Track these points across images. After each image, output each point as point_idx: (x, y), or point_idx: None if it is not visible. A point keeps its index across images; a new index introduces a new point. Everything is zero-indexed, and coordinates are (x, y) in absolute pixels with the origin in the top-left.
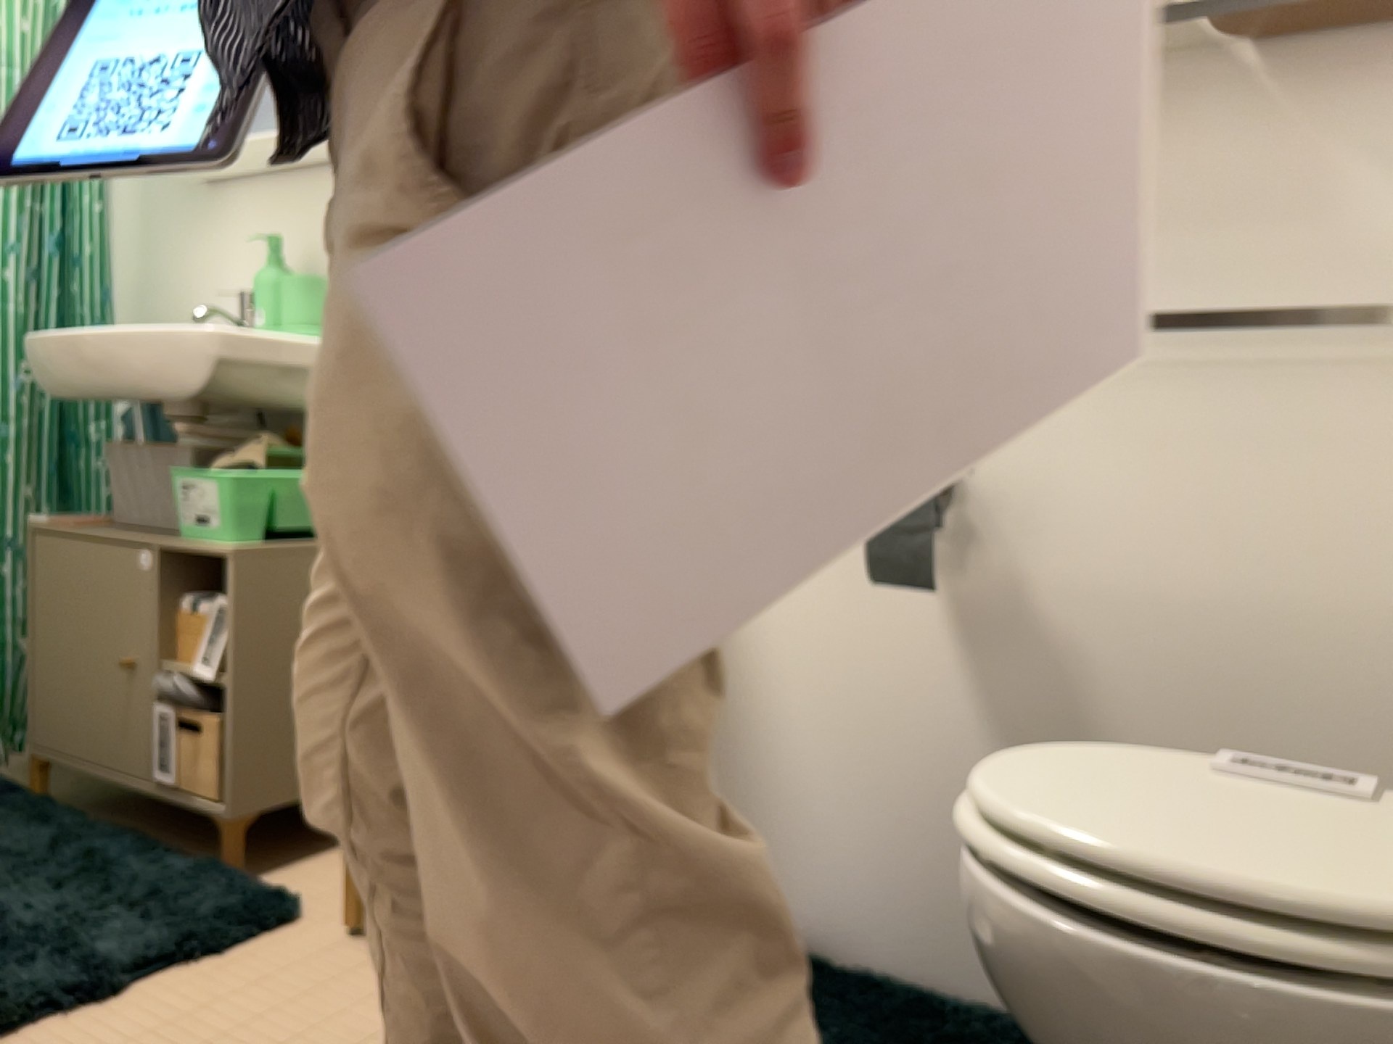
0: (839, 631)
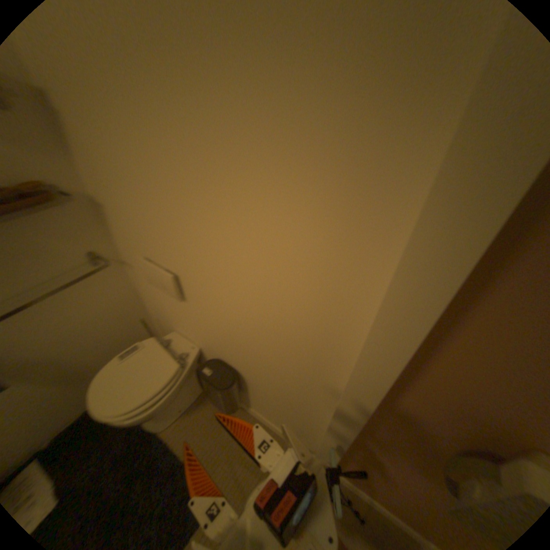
0: None
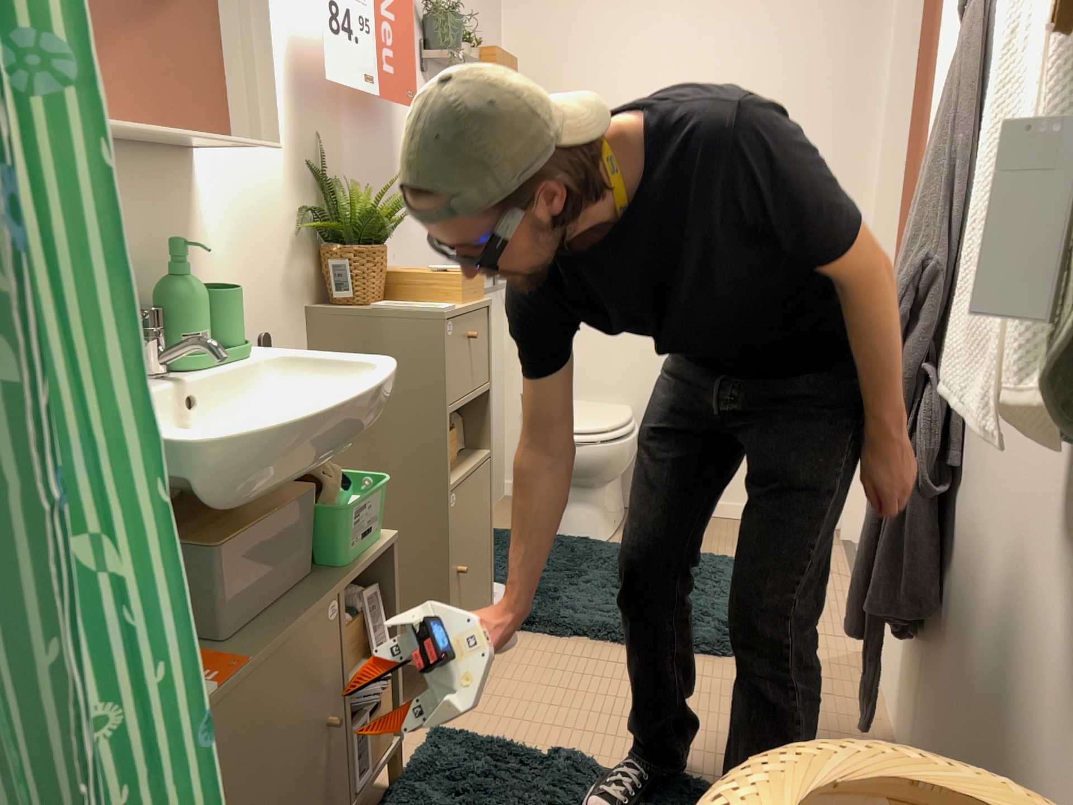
0: None
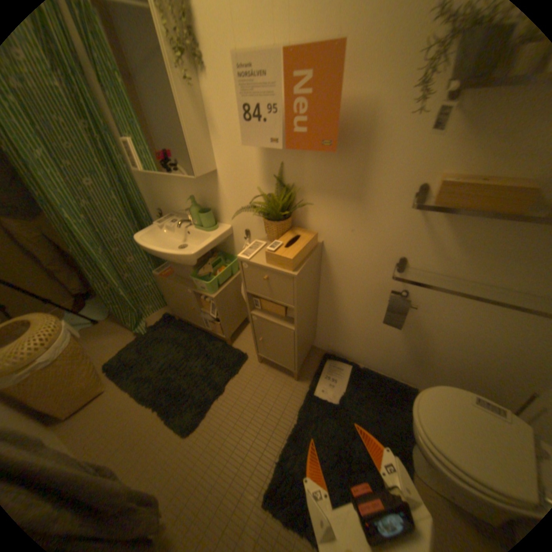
0: (369, 317)
